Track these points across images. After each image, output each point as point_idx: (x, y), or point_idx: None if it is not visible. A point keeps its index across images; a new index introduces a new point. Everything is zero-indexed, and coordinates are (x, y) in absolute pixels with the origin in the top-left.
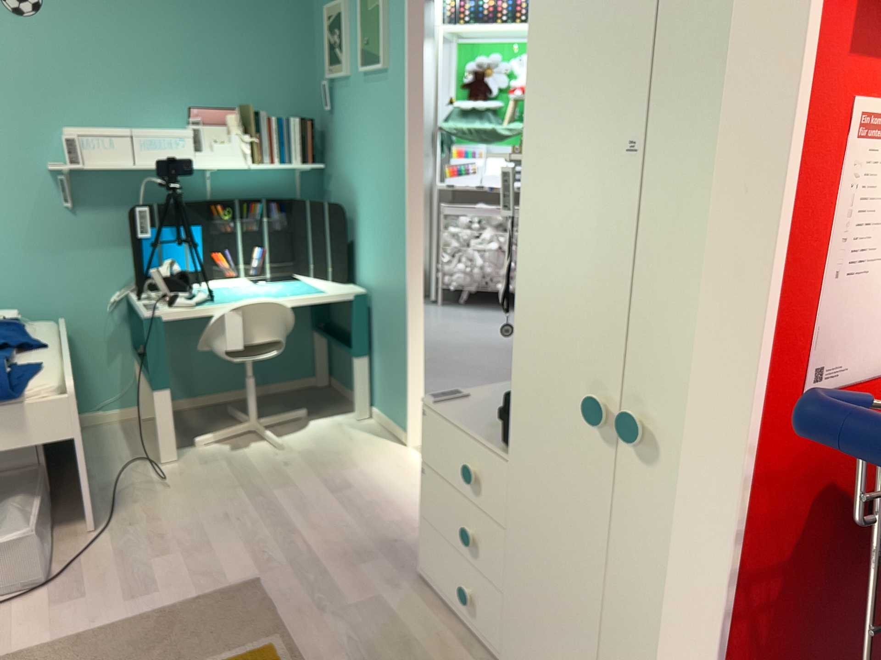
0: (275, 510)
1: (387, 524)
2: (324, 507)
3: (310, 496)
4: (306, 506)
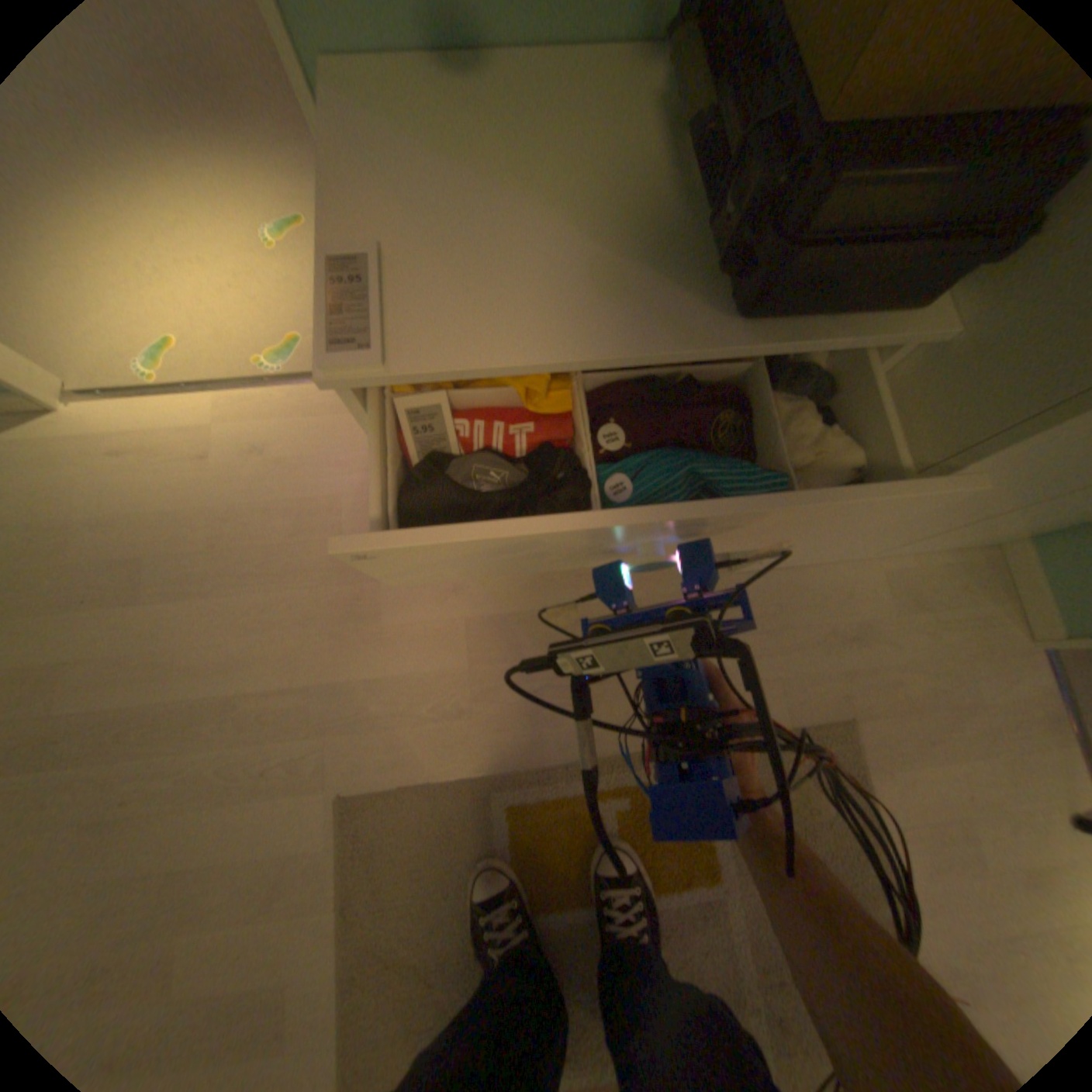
0: (128, 720)
1: (290, 541)
2: (172, 626)
3: (119, 642)
4: (149, 659)
